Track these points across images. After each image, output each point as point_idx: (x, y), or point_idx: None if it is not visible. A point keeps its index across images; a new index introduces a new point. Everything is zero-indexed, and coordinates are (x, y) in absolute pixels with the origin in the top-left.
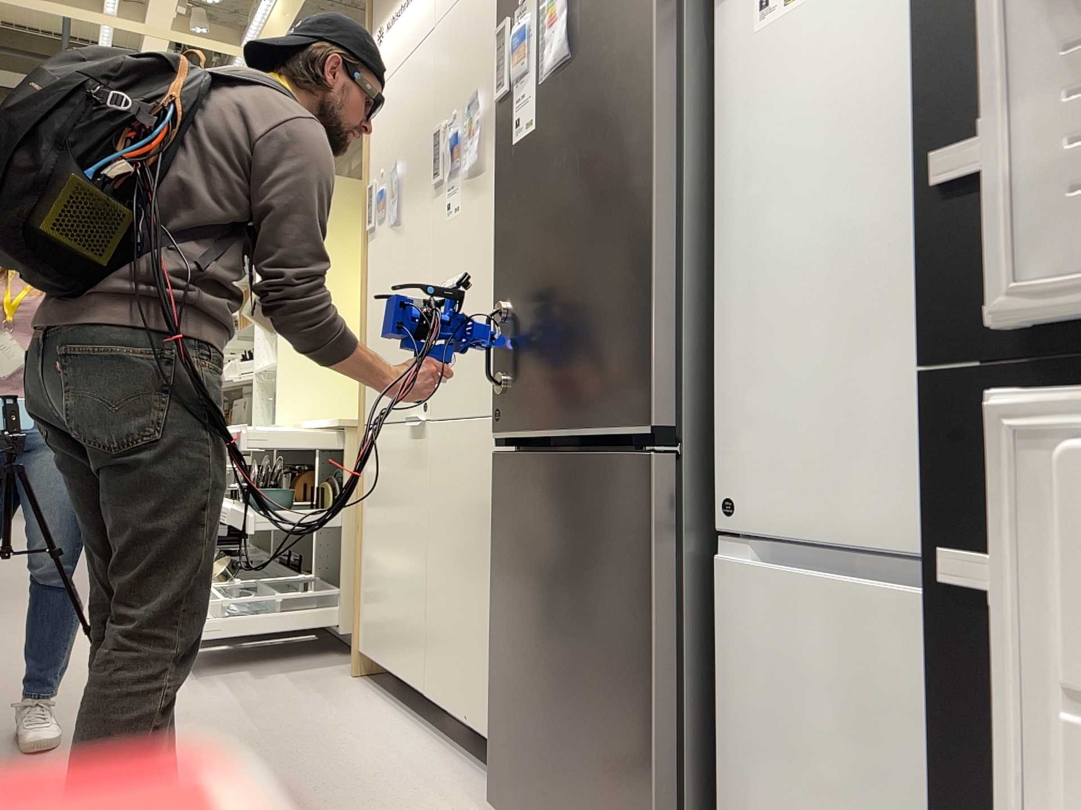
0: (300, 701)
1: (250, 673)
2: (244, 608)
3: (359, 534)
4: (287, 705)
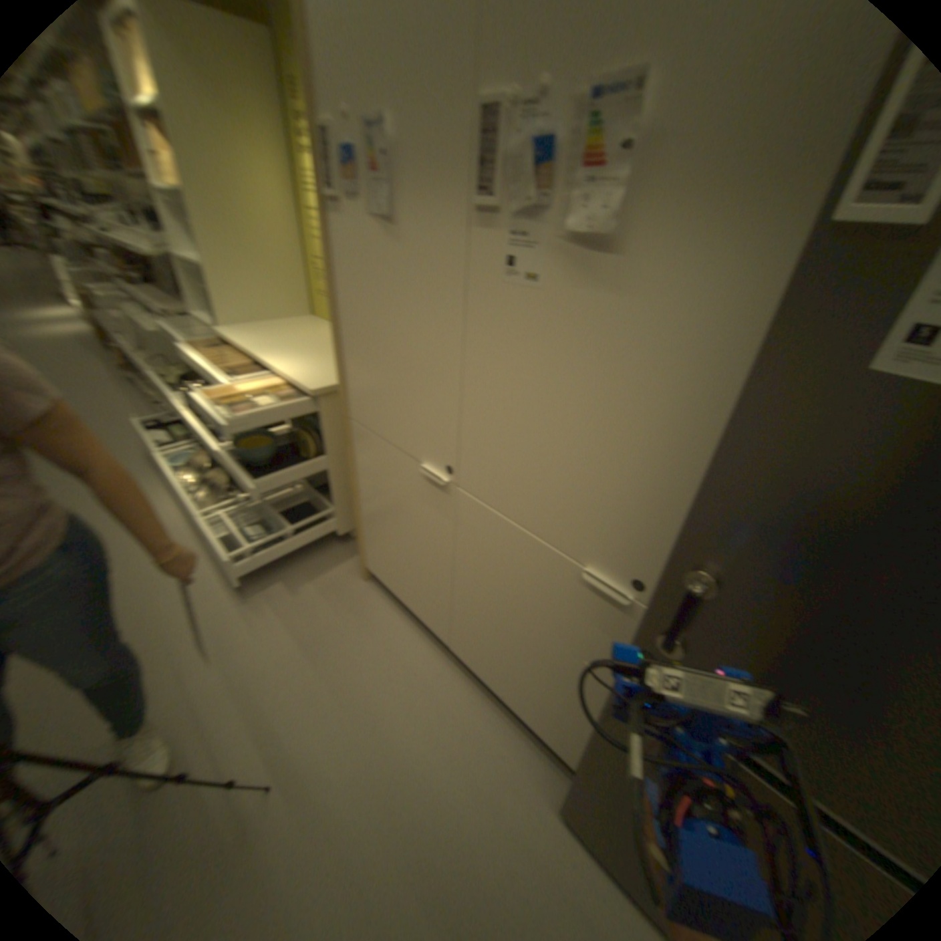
0: (337, 629)
1: (279, 585)
2: (253, 526)
3: (353, 499)
4: (330, 639)
